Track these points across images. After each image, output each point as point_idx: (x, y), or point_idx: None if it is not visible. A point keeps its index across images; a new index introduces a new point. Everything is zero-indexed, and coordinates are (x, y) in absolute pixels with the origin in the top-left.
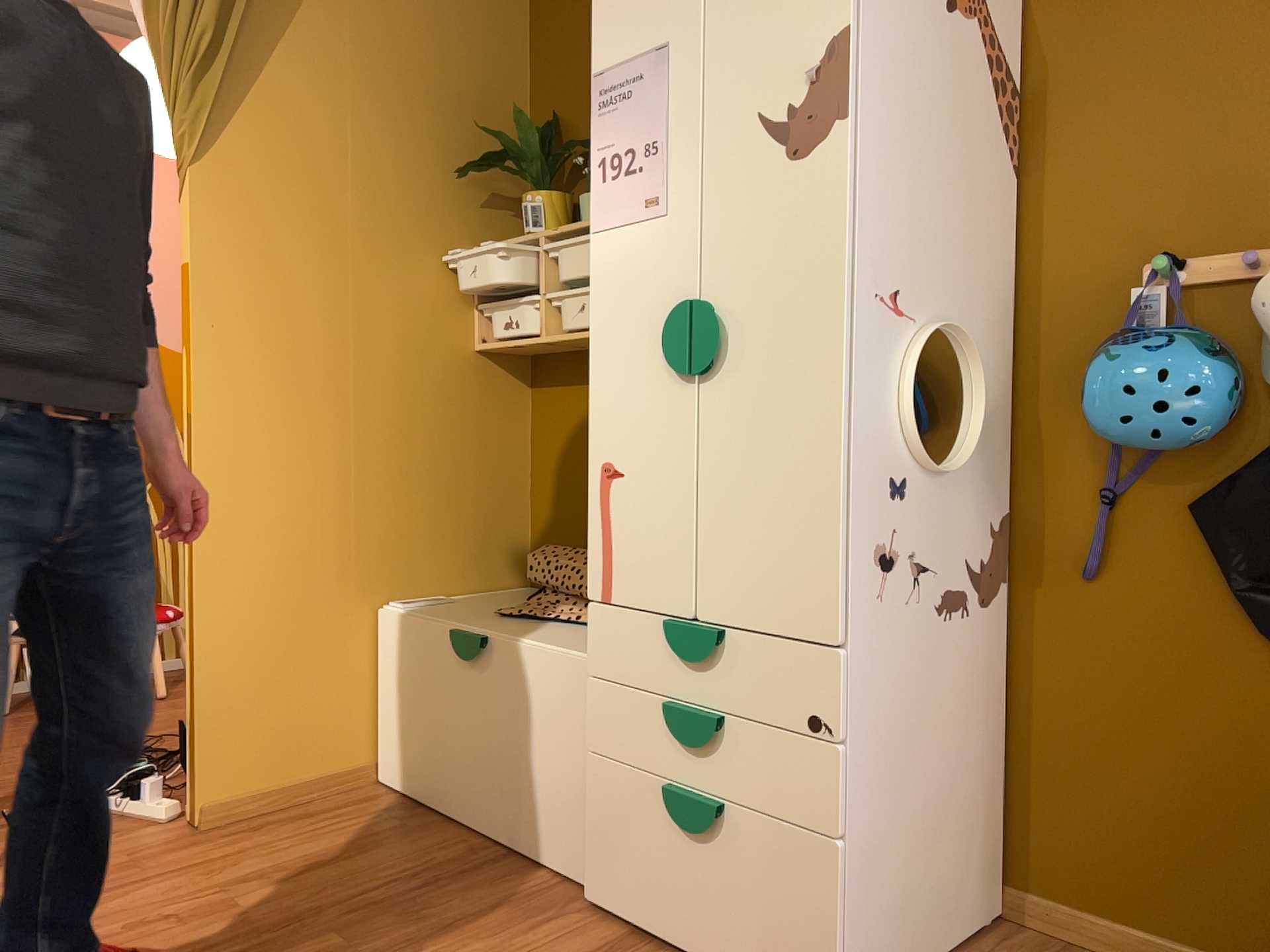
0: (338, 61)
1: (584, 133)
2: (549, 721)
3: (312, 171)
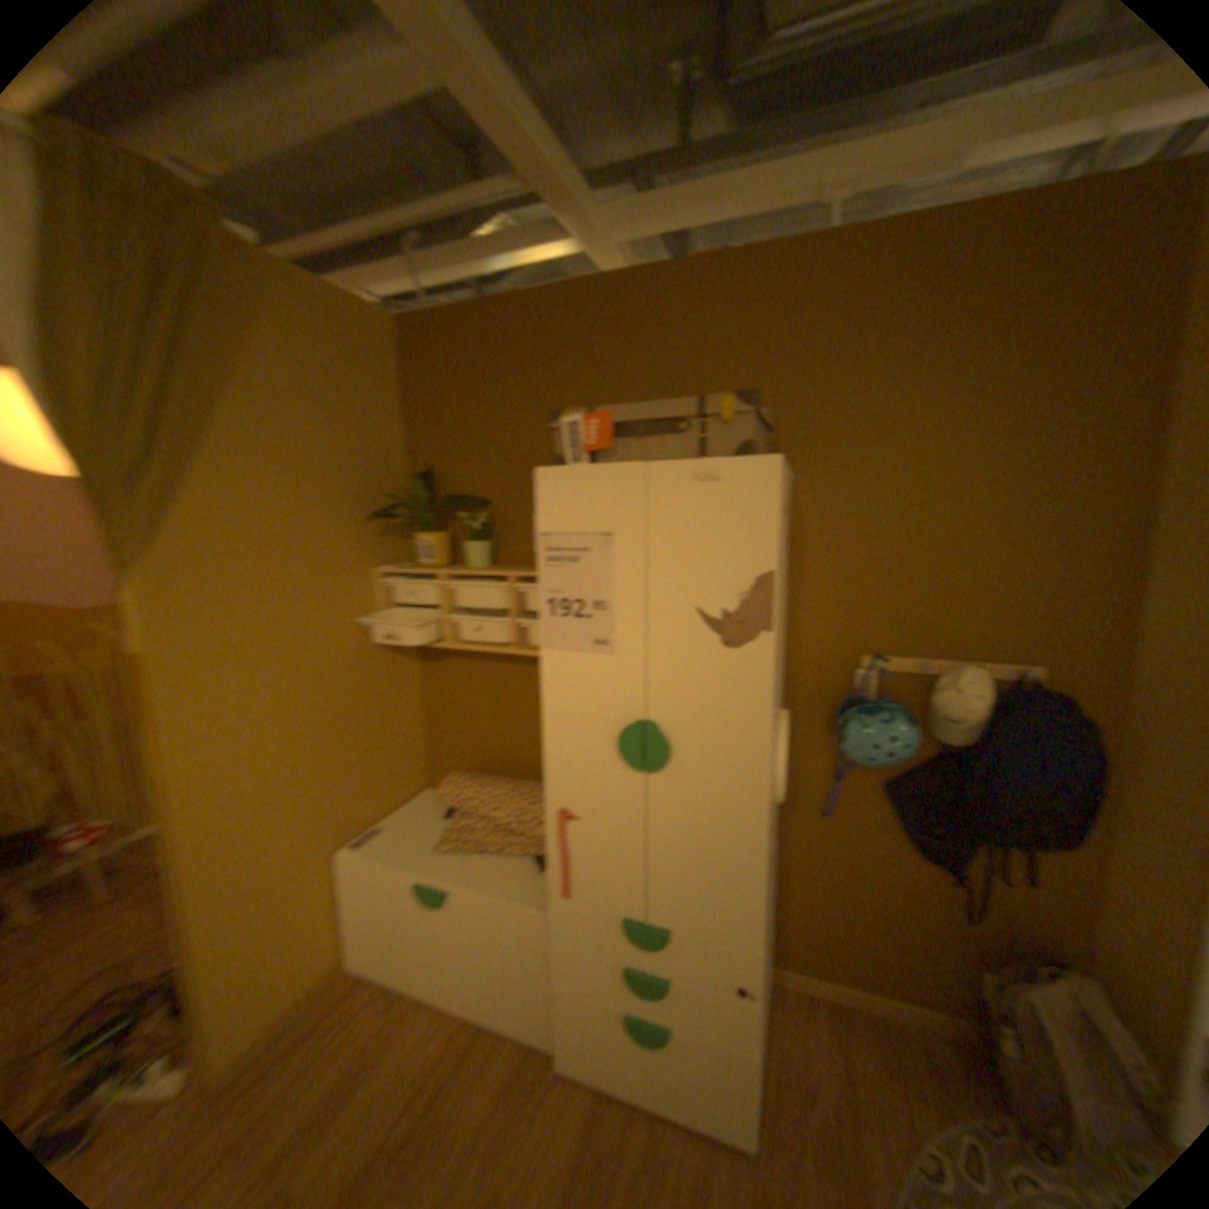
0: (250, 443)
1: (452, 485)
2: (507, 953)
3: (239, 543)
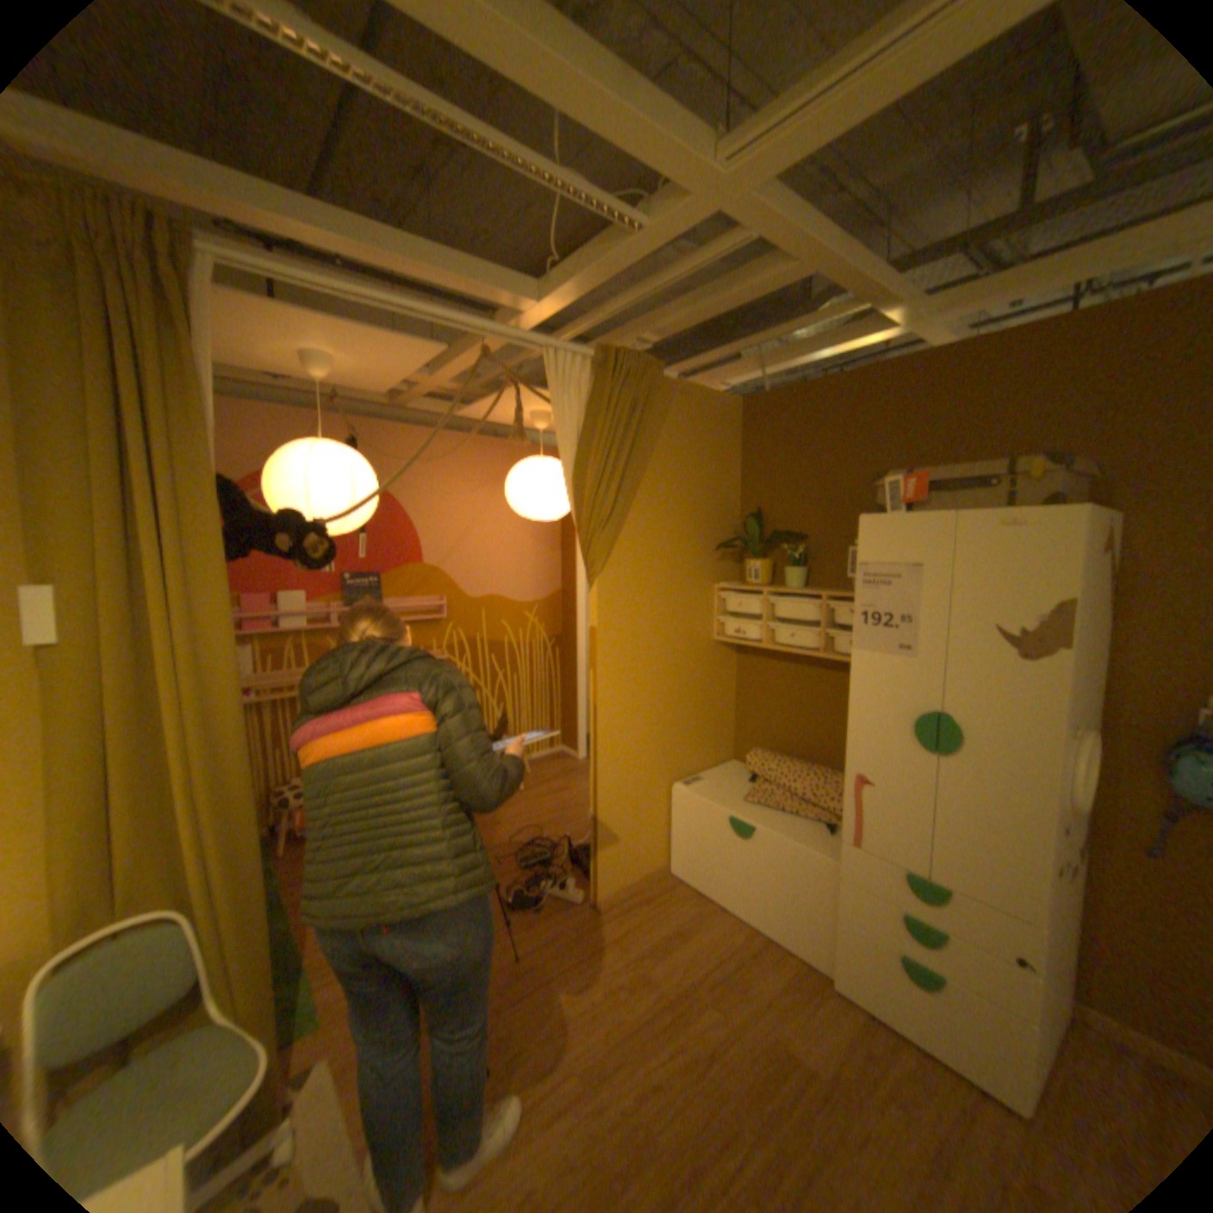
0: (656, 500)
1: (779, 522)
2: (802, 885)
3: (645, 564)
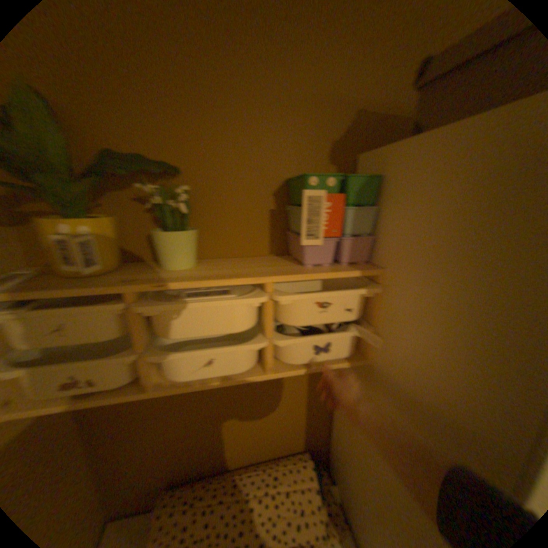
0: None
1: (109, 134)
2: None
3: None
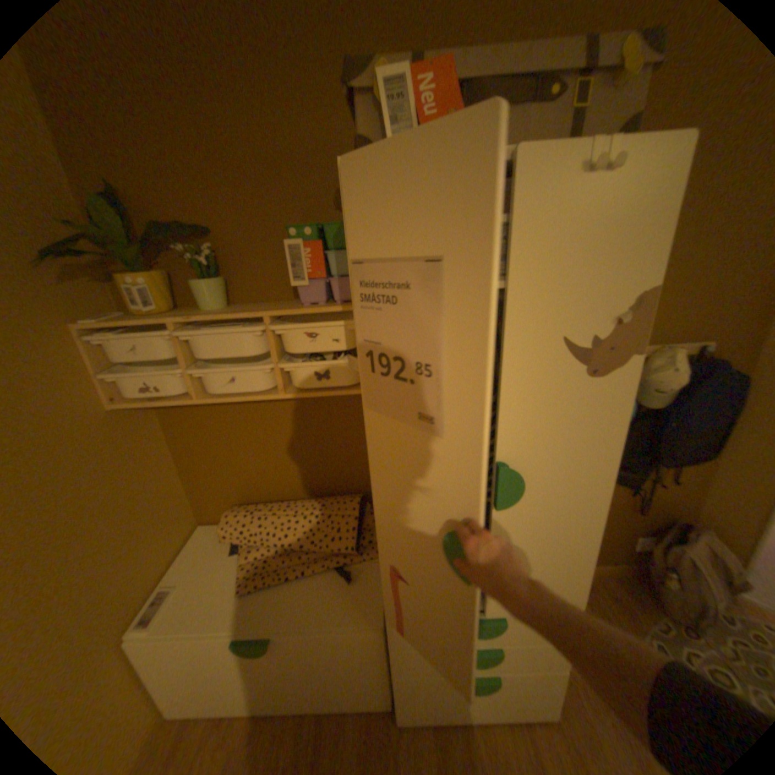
0: None
1: (156, 208)
2: (342, 661)
3: None
